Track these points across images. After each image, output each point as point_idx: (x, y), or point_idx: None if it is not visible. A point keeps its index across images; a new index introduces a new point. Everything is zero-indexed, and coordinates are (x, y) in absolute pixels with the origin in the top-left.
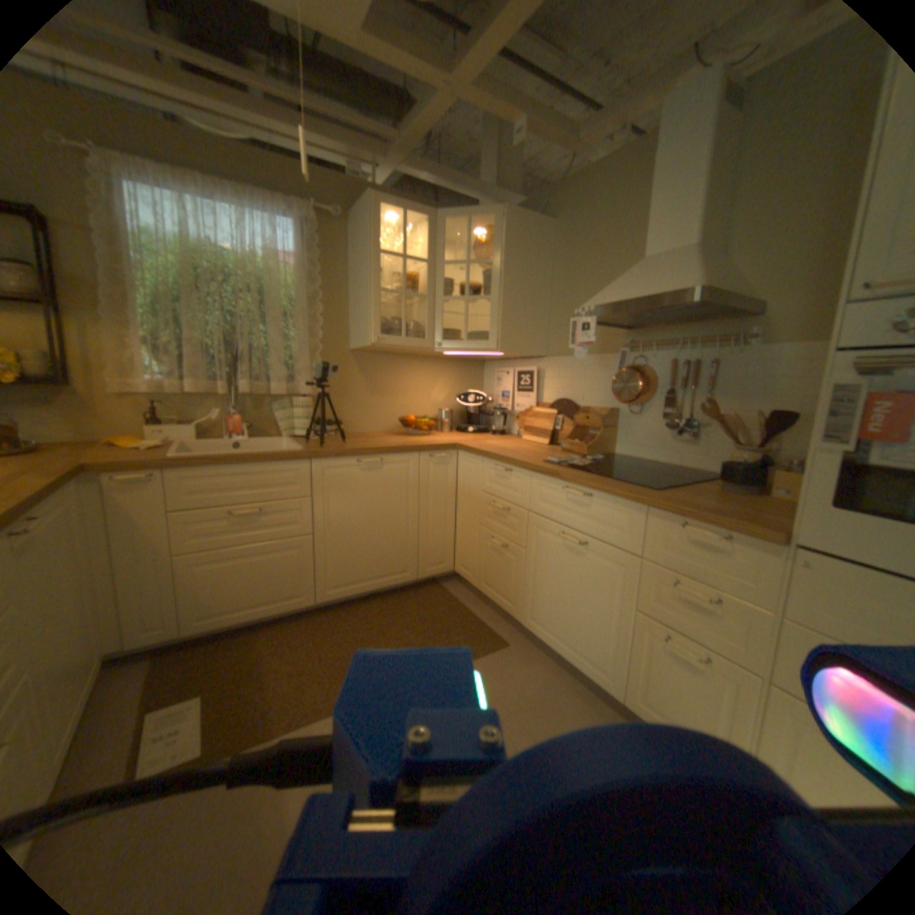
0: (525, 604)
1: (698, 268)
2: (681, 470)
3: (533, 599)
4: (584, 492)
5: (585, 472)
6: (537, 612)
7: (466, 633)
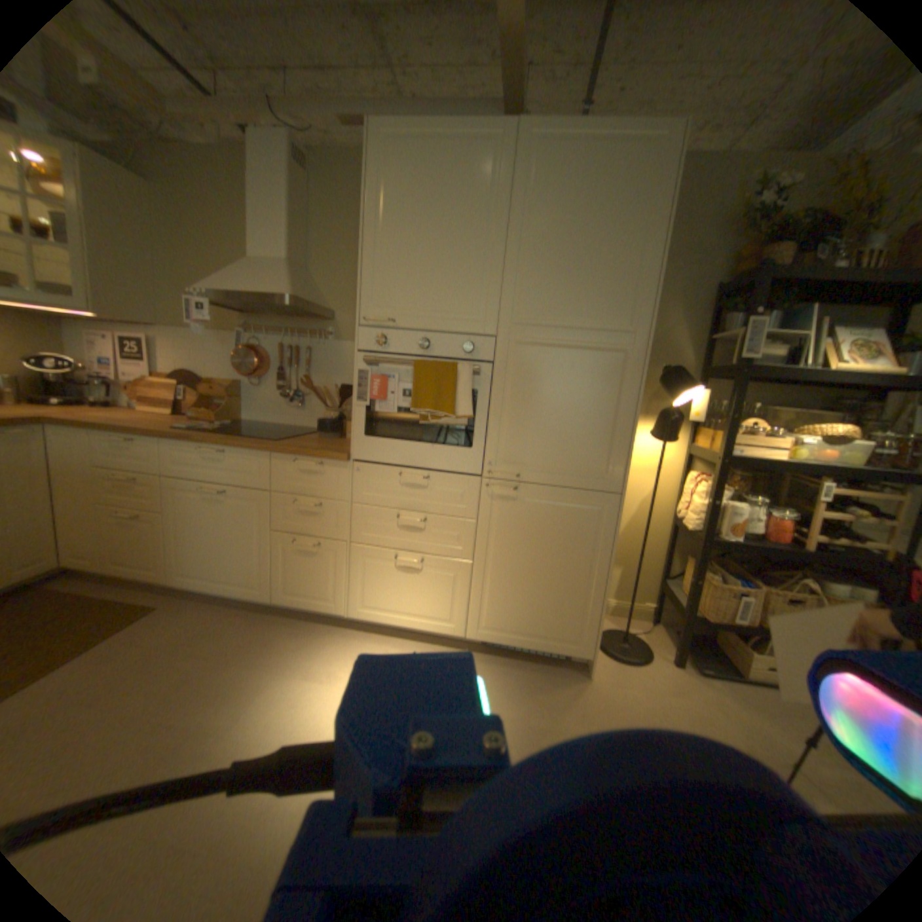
0: (169, 566)
1: (286, 282)
2: (294, 430)
3: (177, 558)
4: (217, 450)
5: (215, 435)
6: (183, 568)
7: (97, 618)
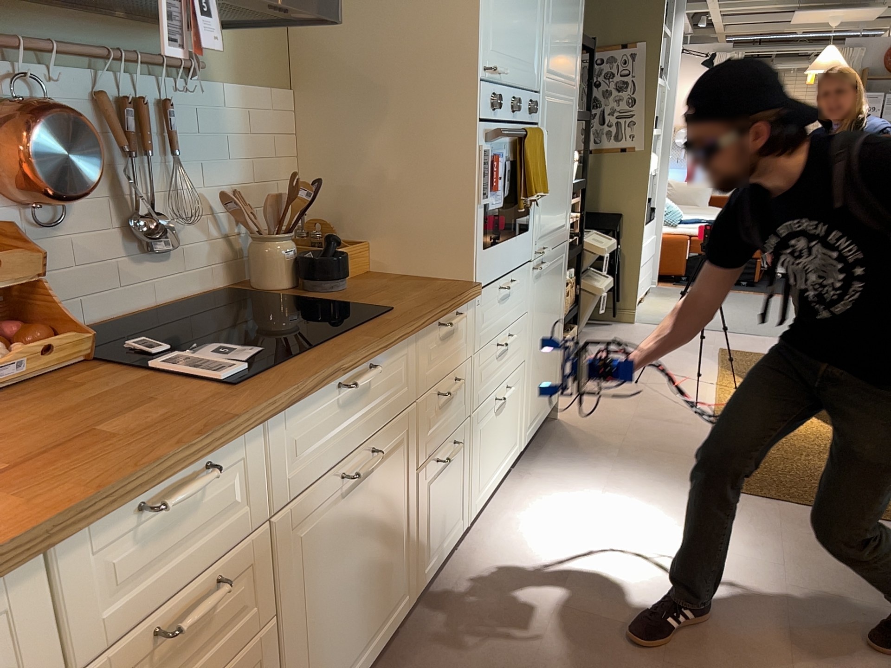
0: None
1: None
2: (181, 309)
3: None
4: (363, 368)
5: (326, 344)
6: None
7: None
